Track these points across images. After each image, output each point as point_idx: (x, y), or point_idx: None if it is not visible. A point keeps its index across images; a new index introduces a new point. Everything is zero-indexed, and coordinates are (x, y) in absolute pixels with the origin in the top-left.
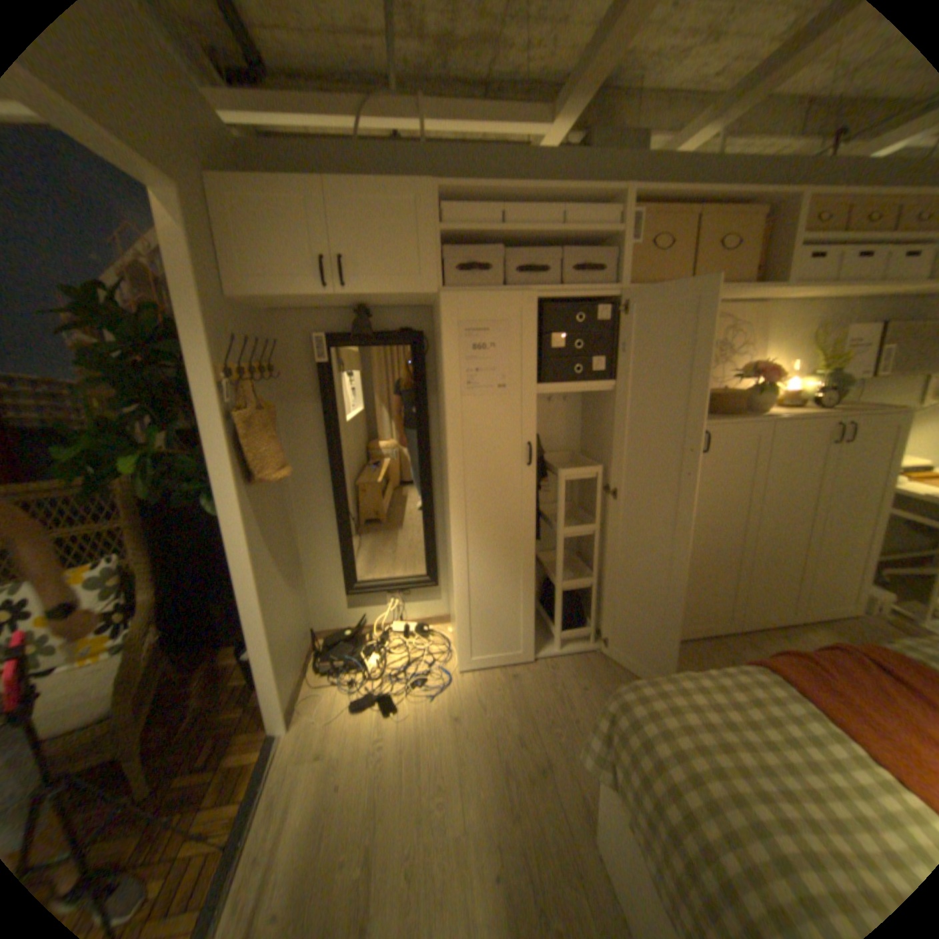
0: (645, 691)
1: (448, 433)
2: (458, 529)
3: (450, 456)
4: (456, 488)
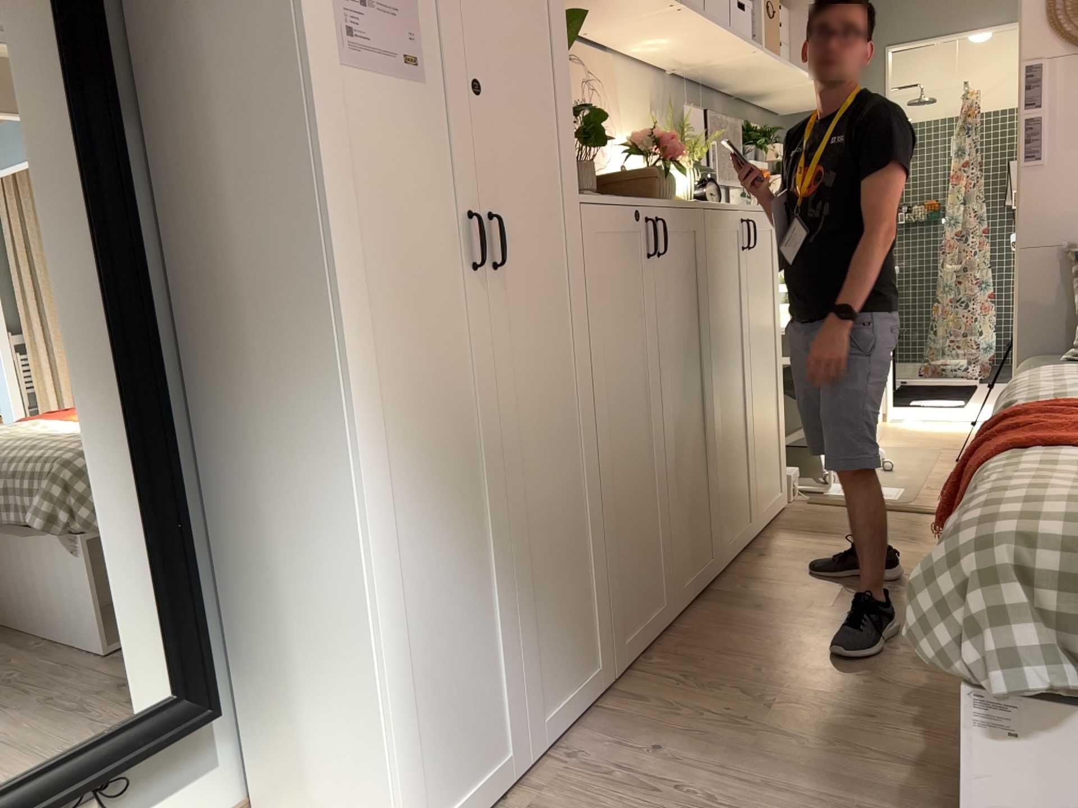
0: (995, 527)
1: (316, 160)
2: (361, 453)
3: (324, 229)
4: (346, 328)
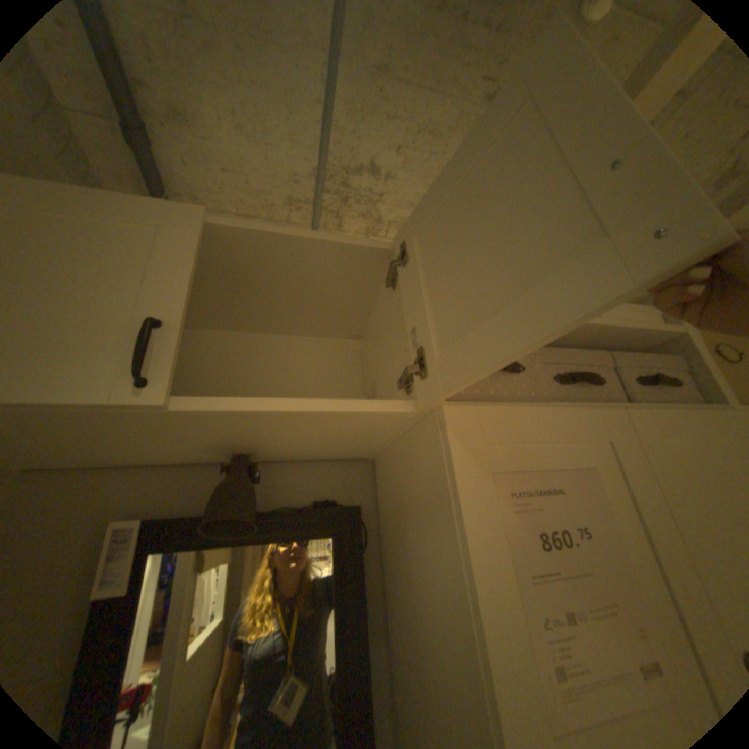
0: None
1: None
2: None
3: None
4: None
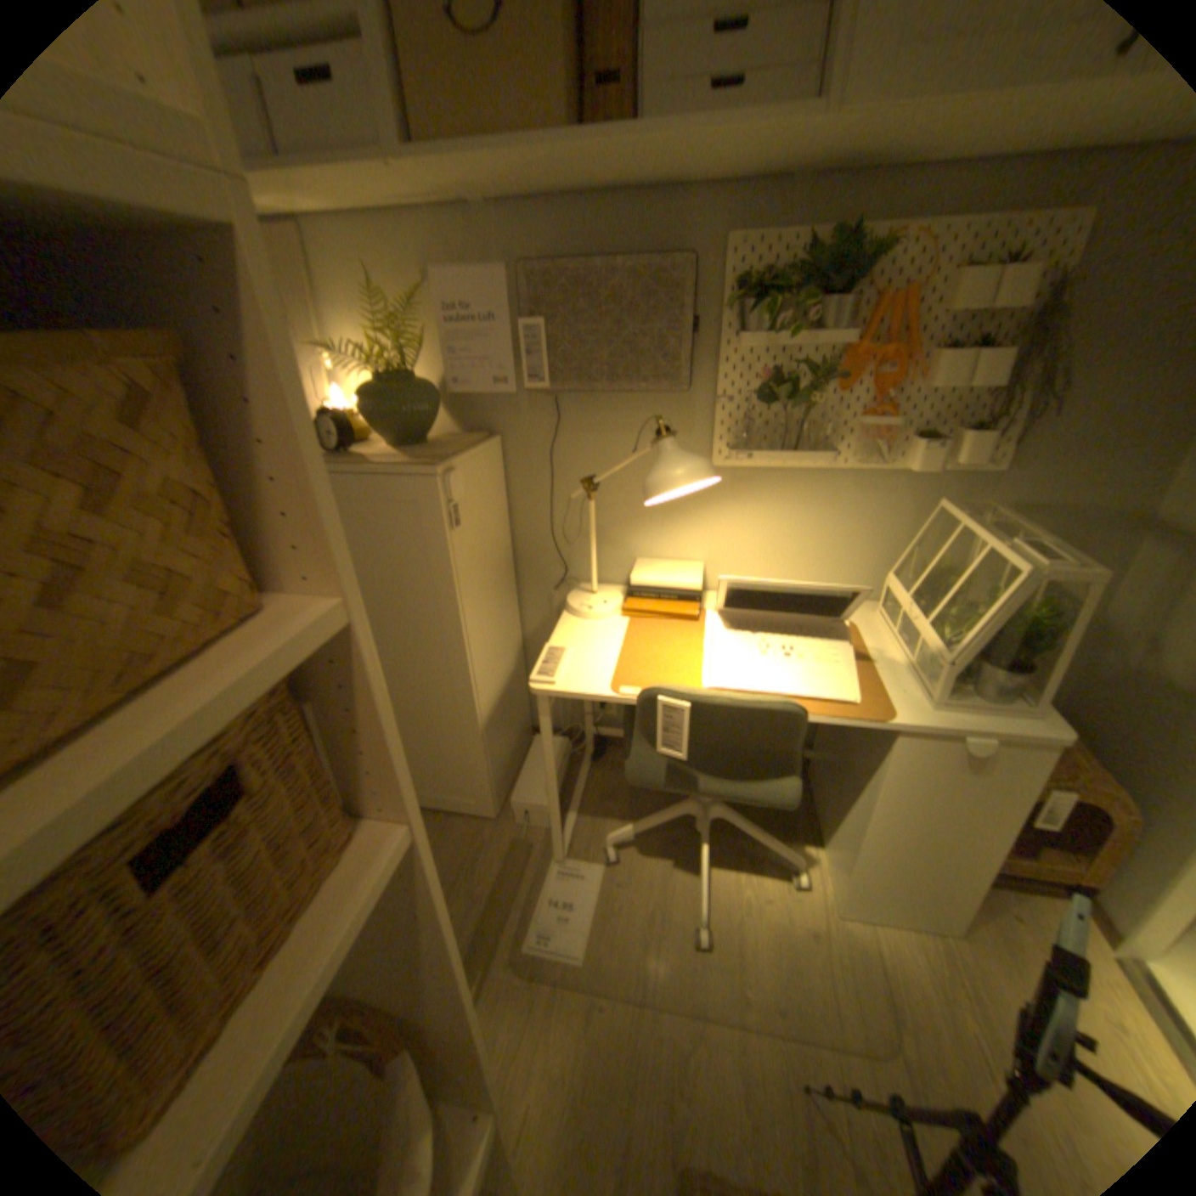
0: None
1: None
2: None
3: None
4: None
